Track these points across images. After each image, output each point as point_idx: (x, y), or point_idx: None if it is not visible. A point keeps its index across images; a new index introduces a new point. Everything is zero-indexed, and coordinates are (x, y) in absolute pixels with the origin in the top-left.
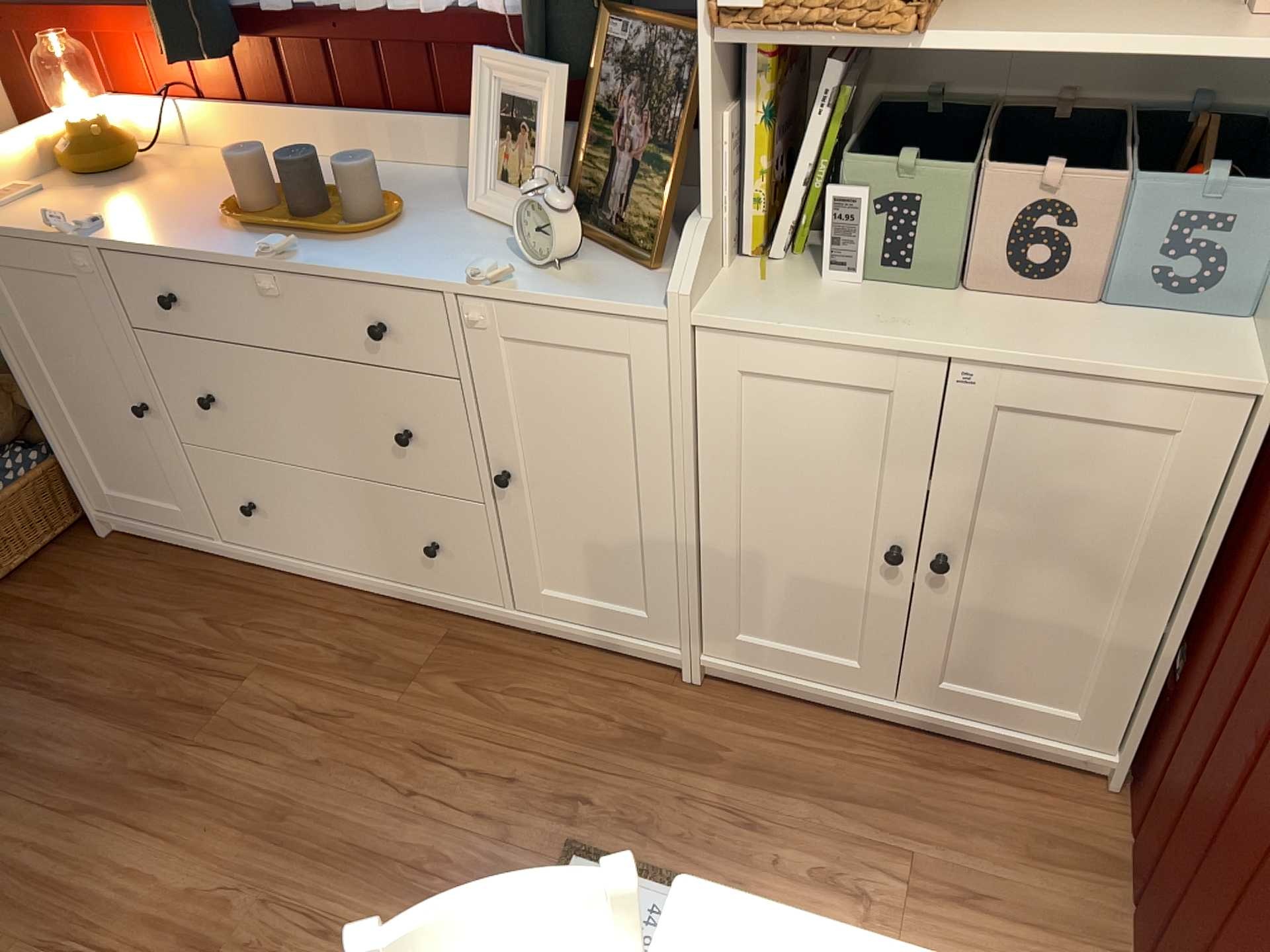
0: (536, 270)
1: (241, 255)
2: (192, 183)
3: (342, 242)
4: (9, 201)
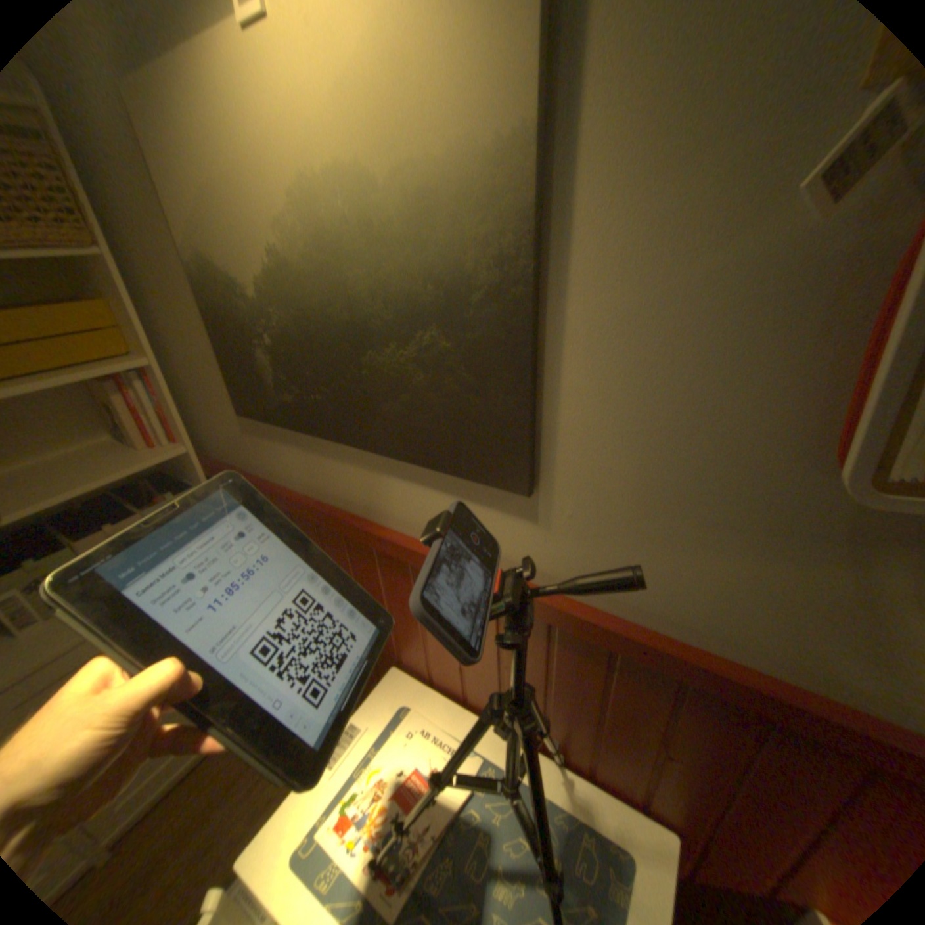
0: None
1: None
2: None
3: None
4: None
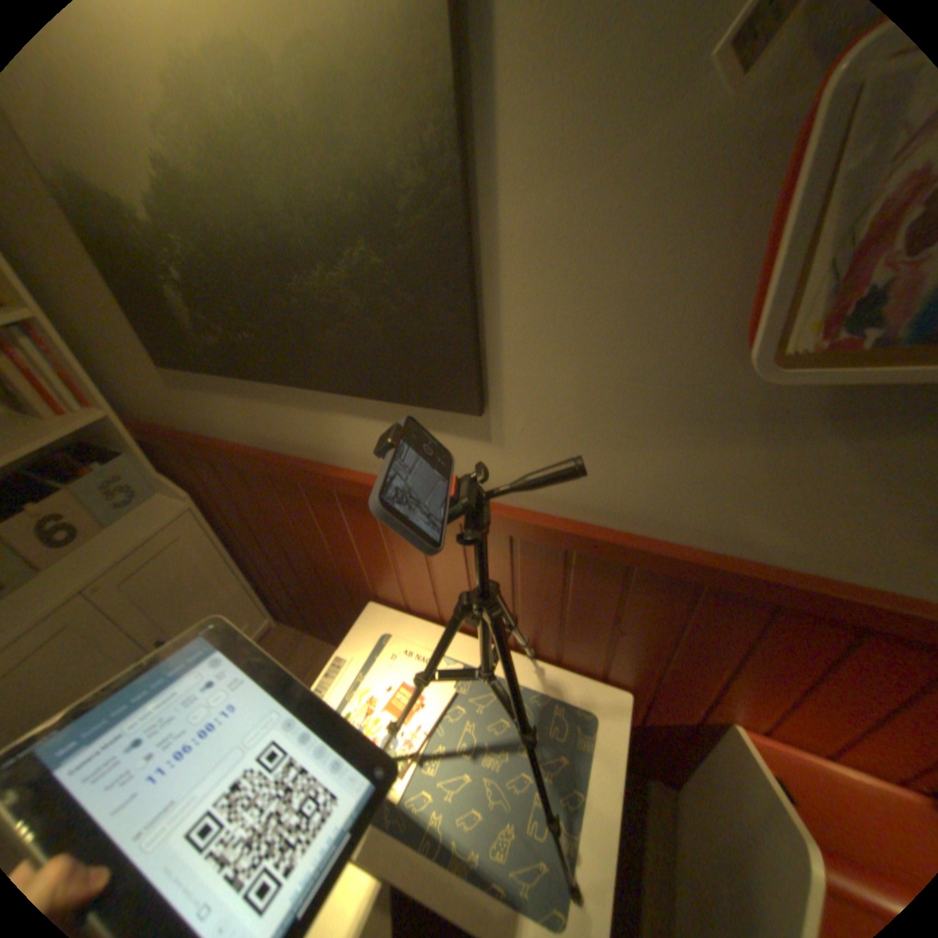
0: None
1: None
2: None
3: None
4: None
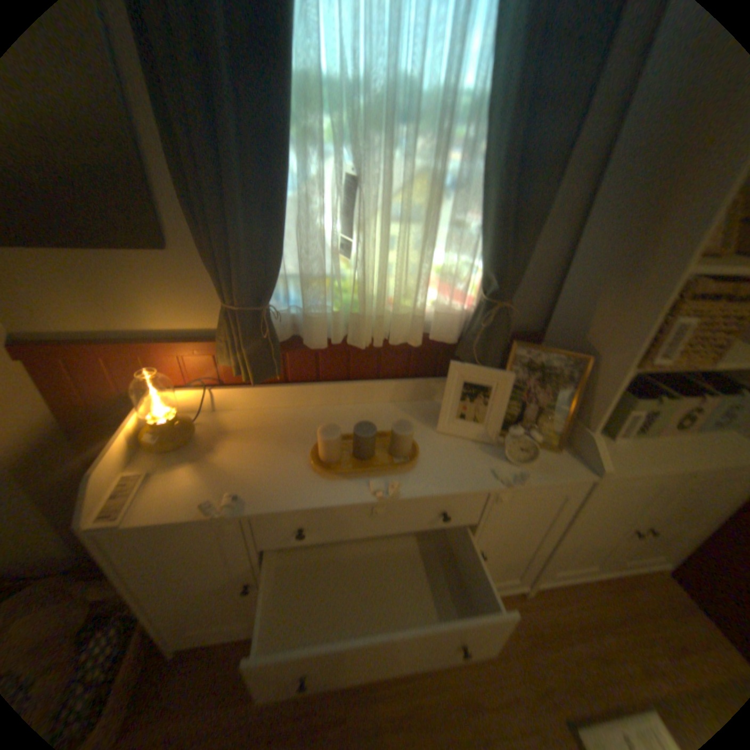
0: (525, 471)
1: (360, 500)
2: (253, 443)
3: (409, 474)
4: (130, 494)
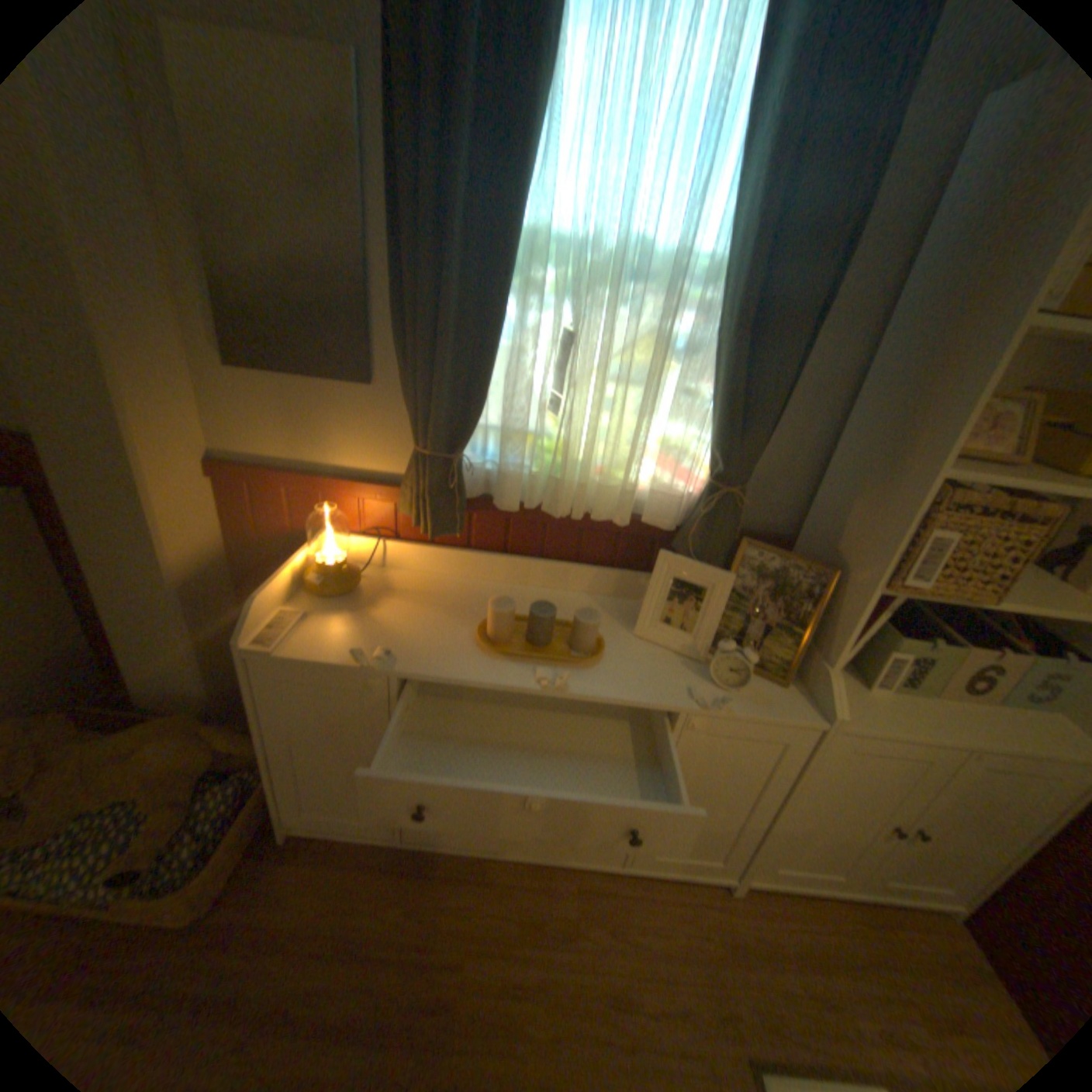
0: (731, 697)
1: (522, 685)
2: (418, 607)
3: (585, 672)
4: (286, 629)
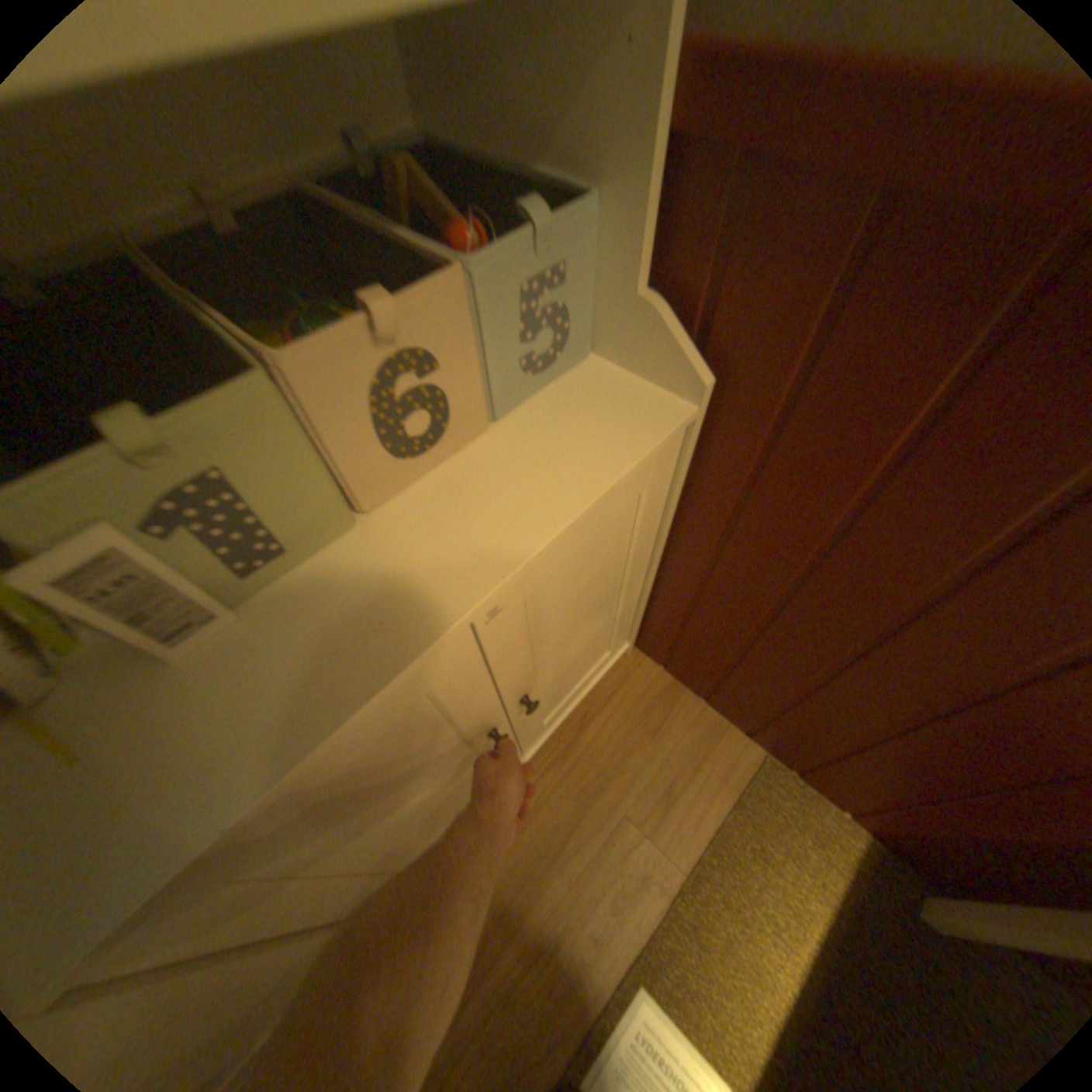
0: None
1: None
2: None
3: None
4: None
